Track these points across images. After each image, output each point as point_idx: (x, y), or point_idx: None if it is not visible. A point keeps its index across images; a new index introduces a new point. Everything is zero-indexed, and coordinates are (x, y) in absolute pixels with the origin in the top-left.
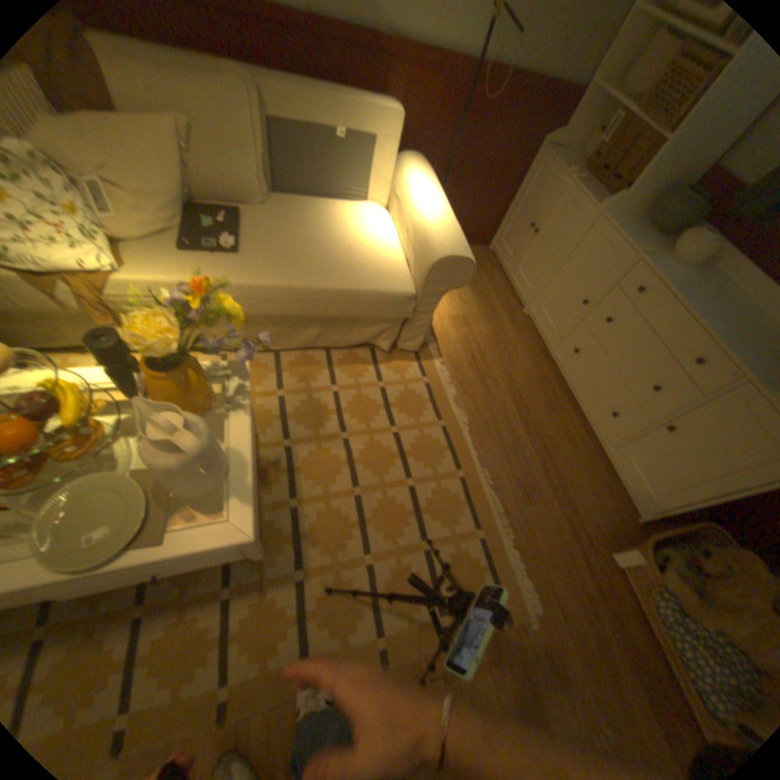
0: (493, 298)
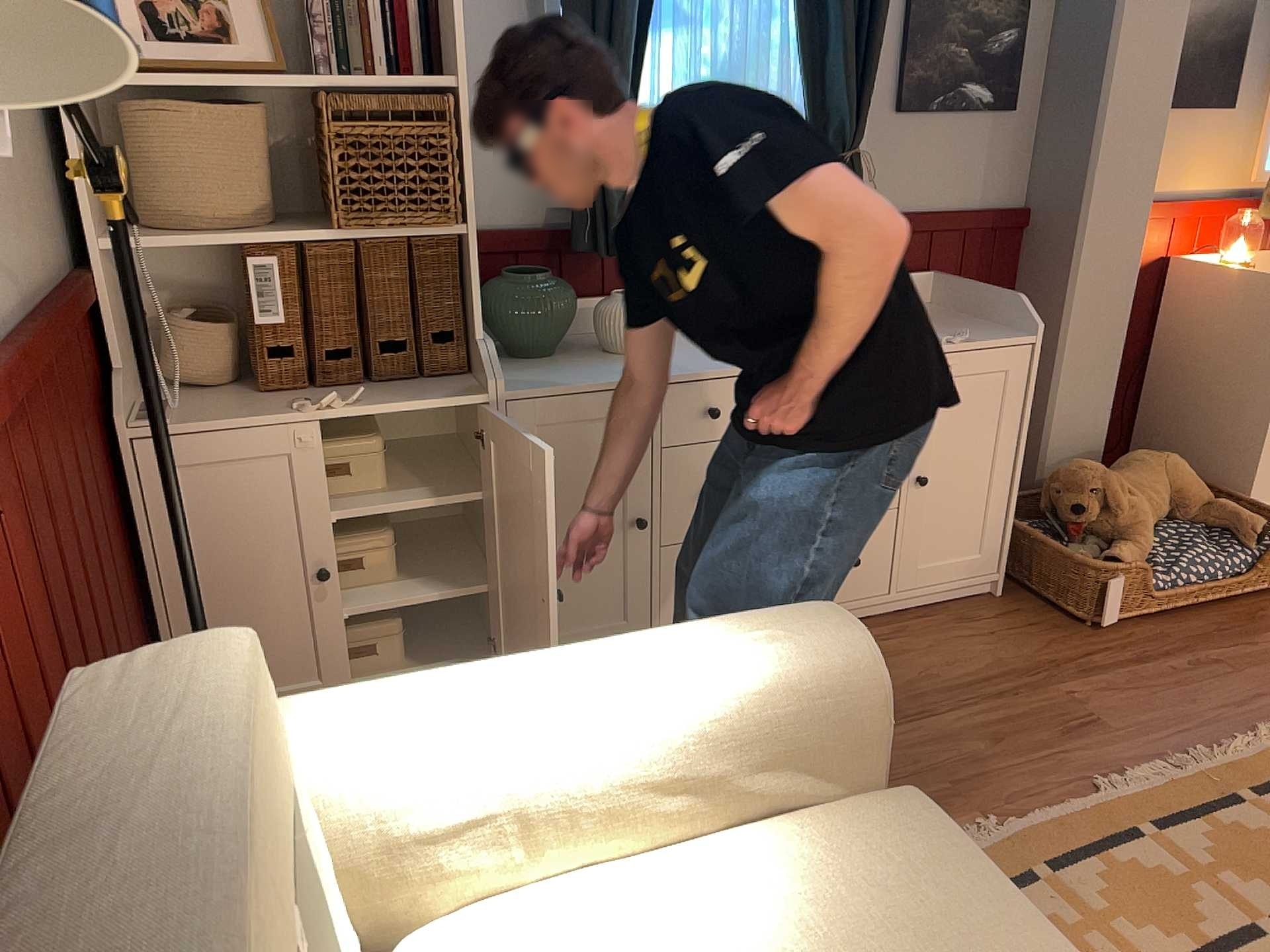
0: None
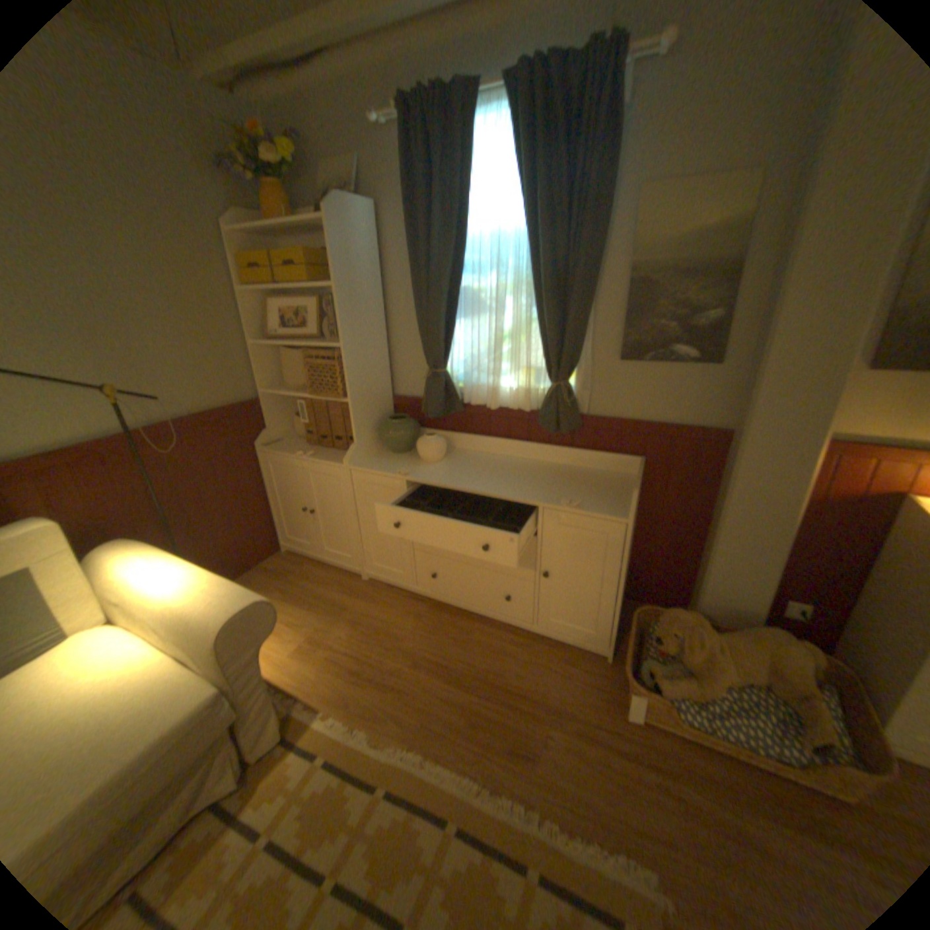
0: (324, 592)
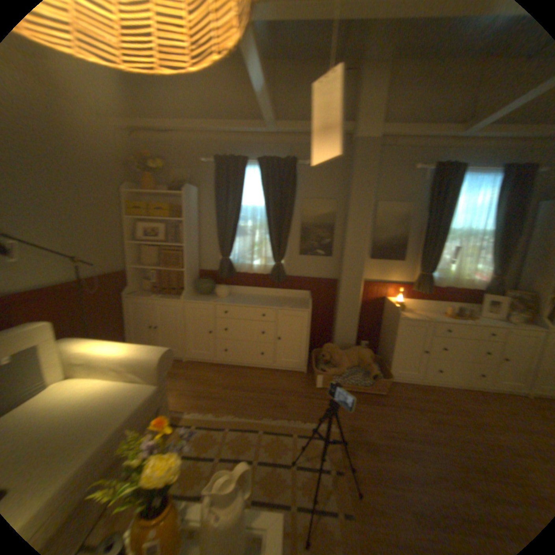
0: None
